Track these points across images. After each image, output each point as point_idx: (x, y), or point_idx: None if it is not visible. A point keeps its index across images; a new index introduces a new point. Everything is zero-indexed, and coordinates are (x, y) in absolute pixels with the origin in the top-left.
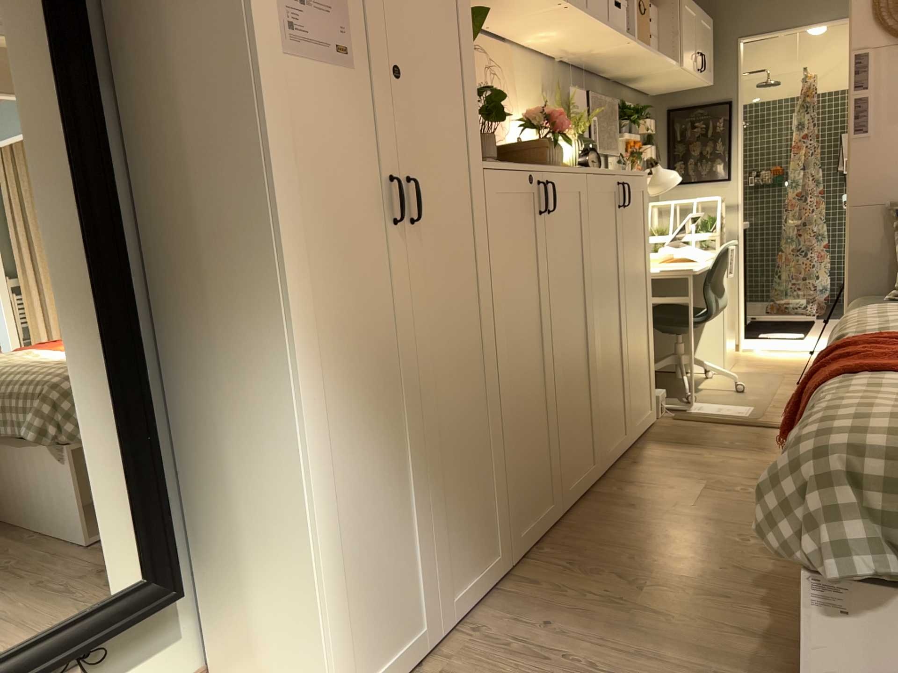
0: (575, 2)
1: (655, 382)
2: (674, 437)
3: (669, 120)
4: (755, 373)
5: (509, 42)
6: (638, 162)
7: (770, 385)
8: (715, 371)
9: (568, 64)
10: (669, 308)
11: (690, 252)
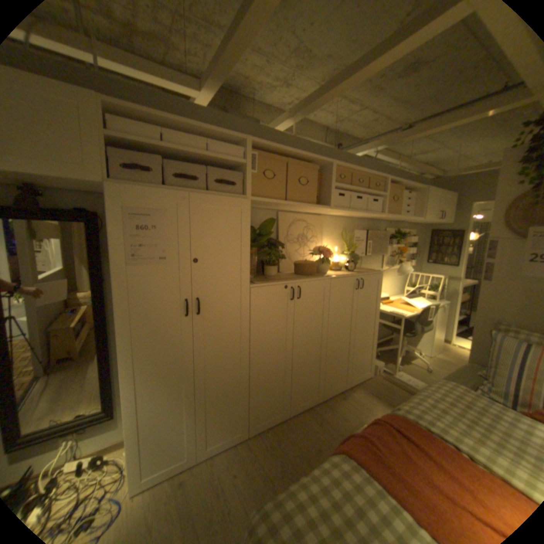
0: (340, 205)
1: (373, 361)
2: (373, 390)
3: (432, 234)
4: (446, 362)
5: (321, 215)
6: (405, 254)
7: (447, 373)
8: (426, 355)
9: (361, 218)
10: (403, 323)
11: (415, 302)
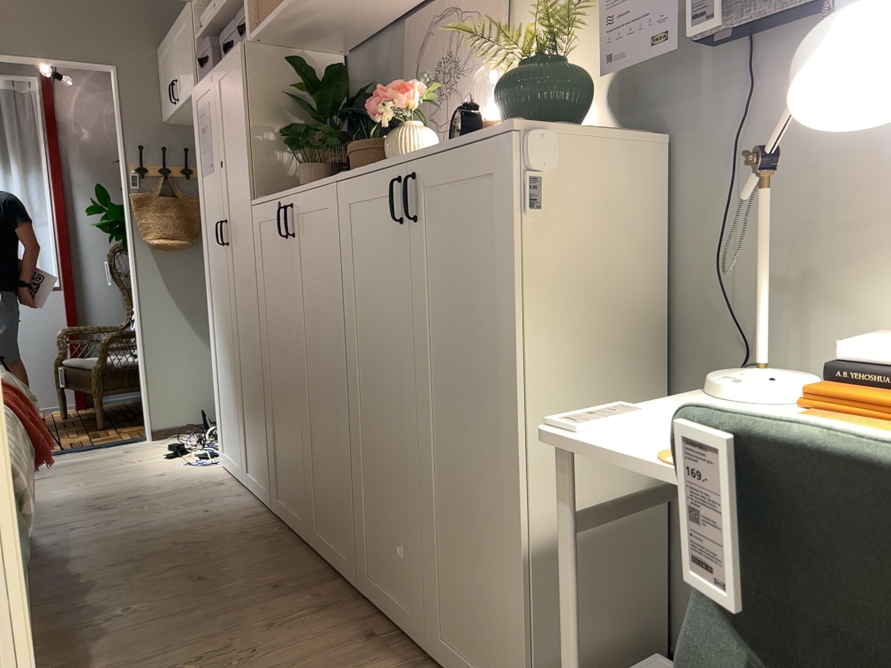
0: None
1: (521, 658)
2: None
3: None
4: None
5: None
6: None
7: None
8: None
9: None
10: None
11: None
